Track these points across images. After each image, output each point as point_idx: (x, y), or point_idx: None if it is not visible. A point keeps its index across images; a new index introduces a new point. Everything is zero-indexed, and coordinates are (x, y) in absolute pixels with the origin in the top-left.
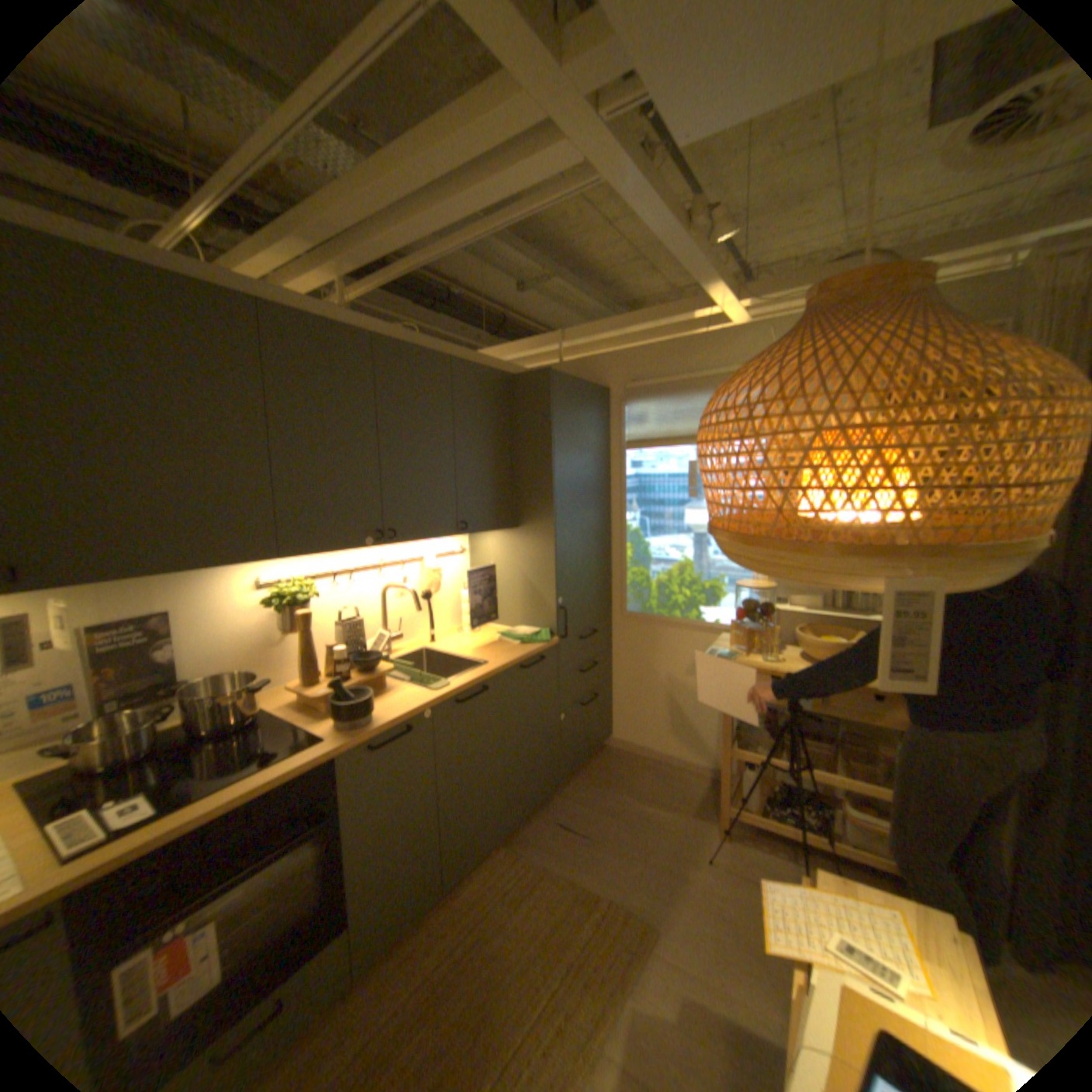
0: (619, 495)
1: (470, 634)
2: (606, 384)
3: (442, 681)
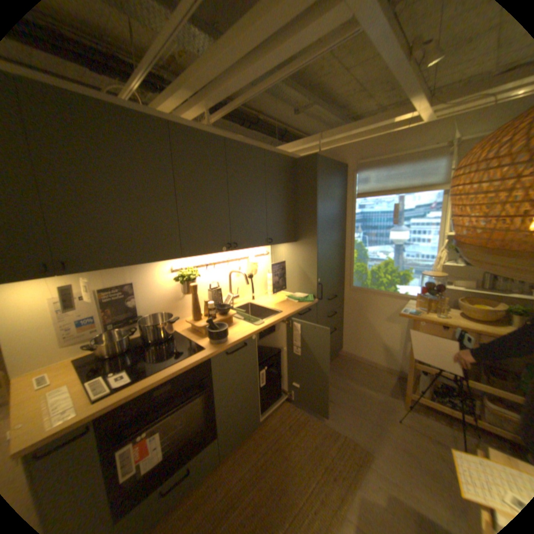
0: (350, 223)
1: (271, 295)
2: (345, 162)
3: (260, 320)
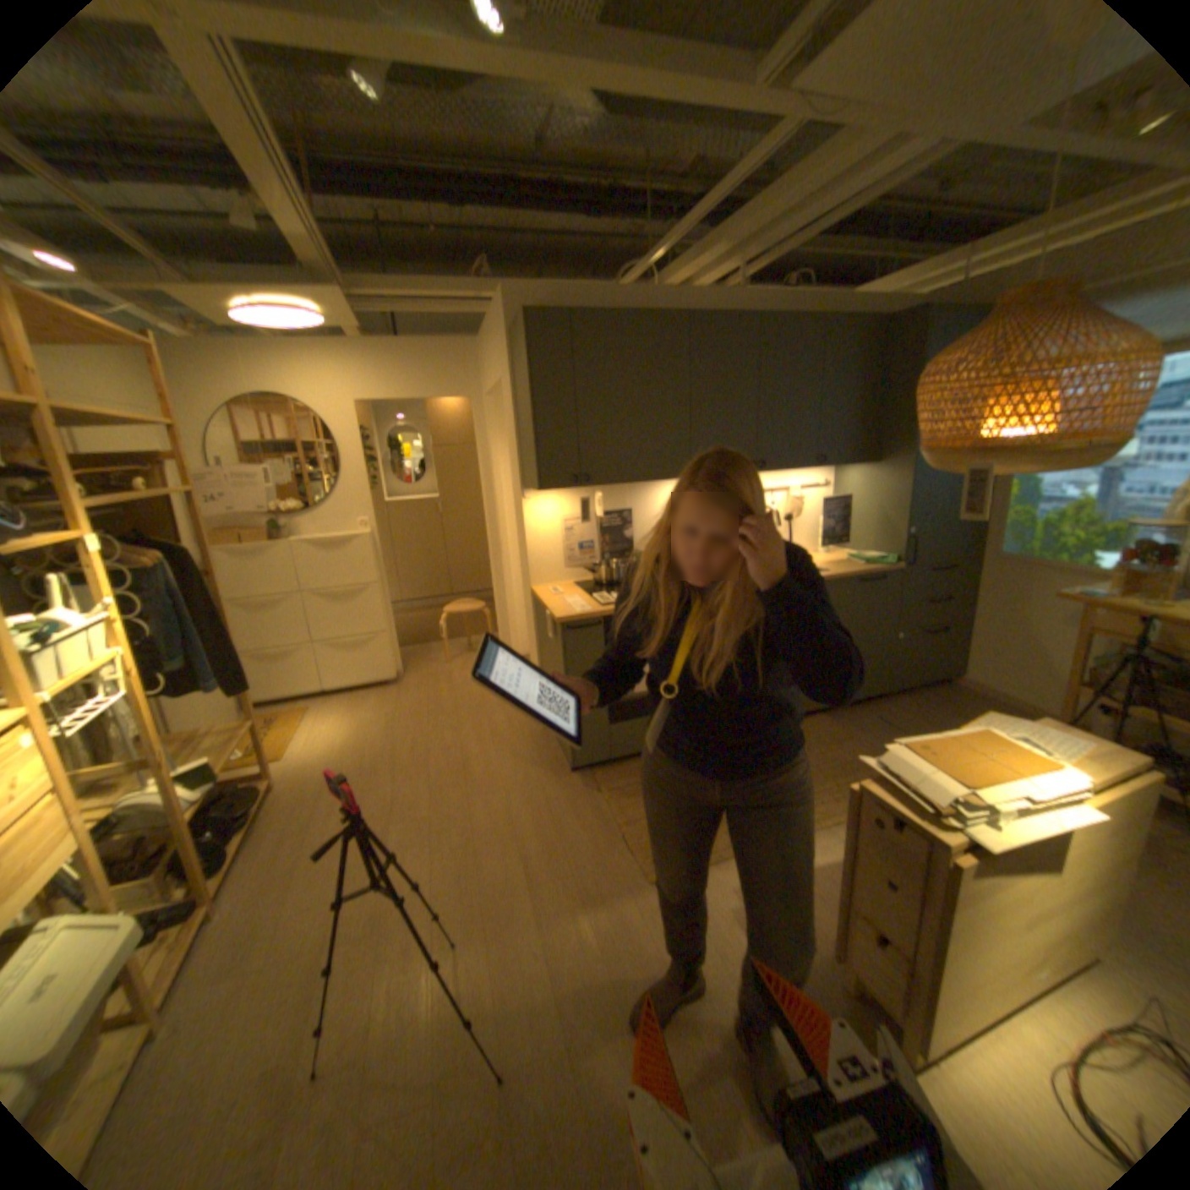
0: None
1: (822, 554)
2: None
3: None
